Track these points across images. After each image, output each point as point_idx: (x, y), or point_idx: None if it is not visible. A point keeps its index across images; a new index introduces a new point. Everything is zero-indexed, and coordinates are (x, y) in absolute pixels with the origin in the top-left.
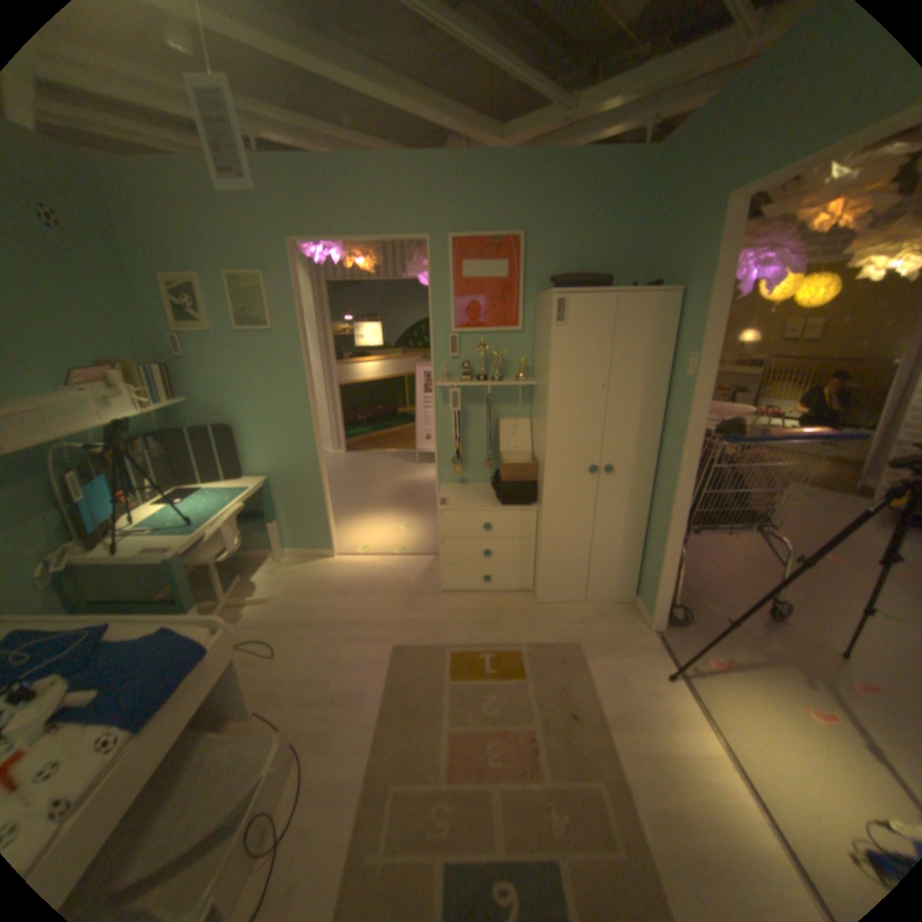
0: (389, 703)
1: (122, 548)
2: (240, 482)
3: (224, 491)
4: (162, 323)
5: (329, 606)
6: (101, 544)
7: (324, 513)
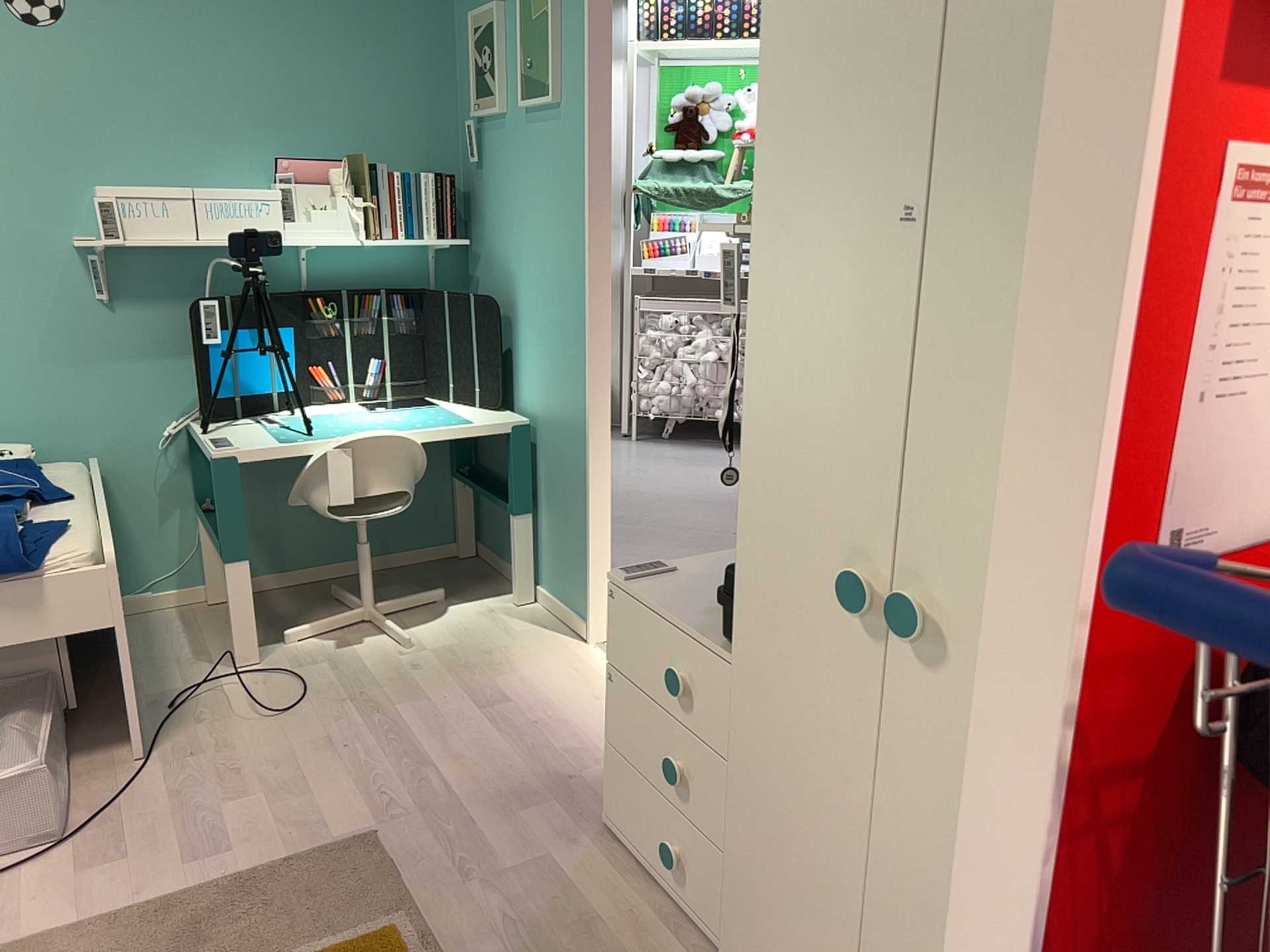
0: (205, 893)
1: (227, 431)
2: (487, 414)
3: (441, 417)
4: (472, 107)
5: (440, 705)
6: (228, 421)
7: (586, 534)
